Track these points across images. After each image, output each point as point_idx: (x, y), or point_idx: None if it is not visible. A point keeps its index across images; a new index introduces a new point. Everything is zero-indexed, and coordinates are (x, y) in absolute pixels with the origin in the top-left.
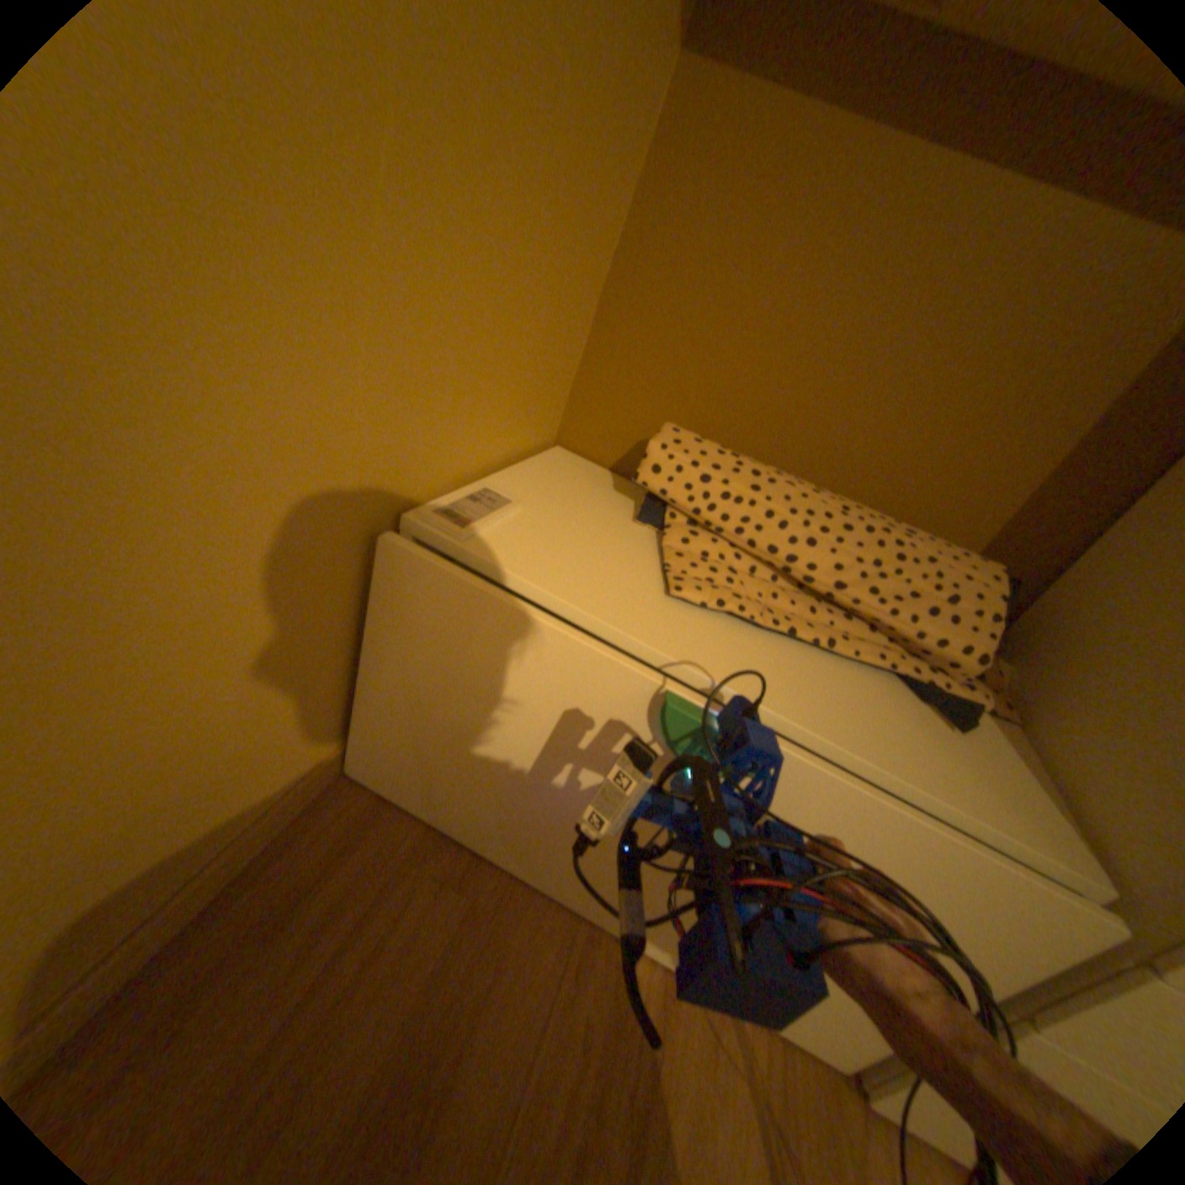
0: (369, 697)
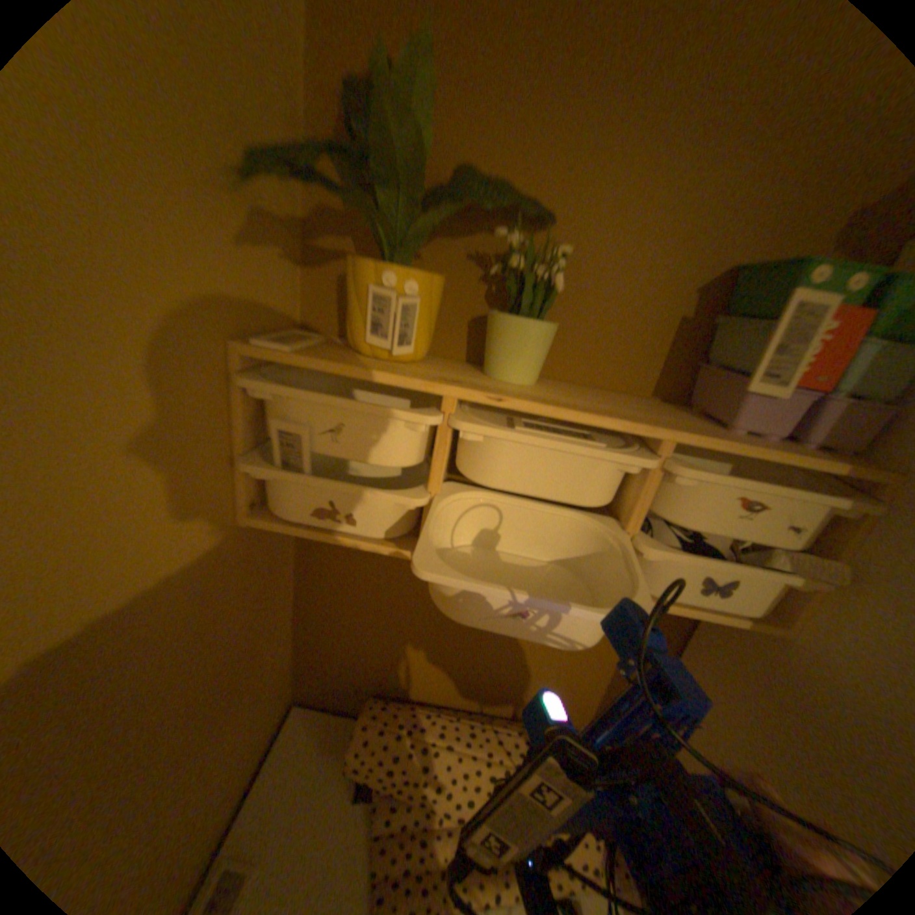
0: None
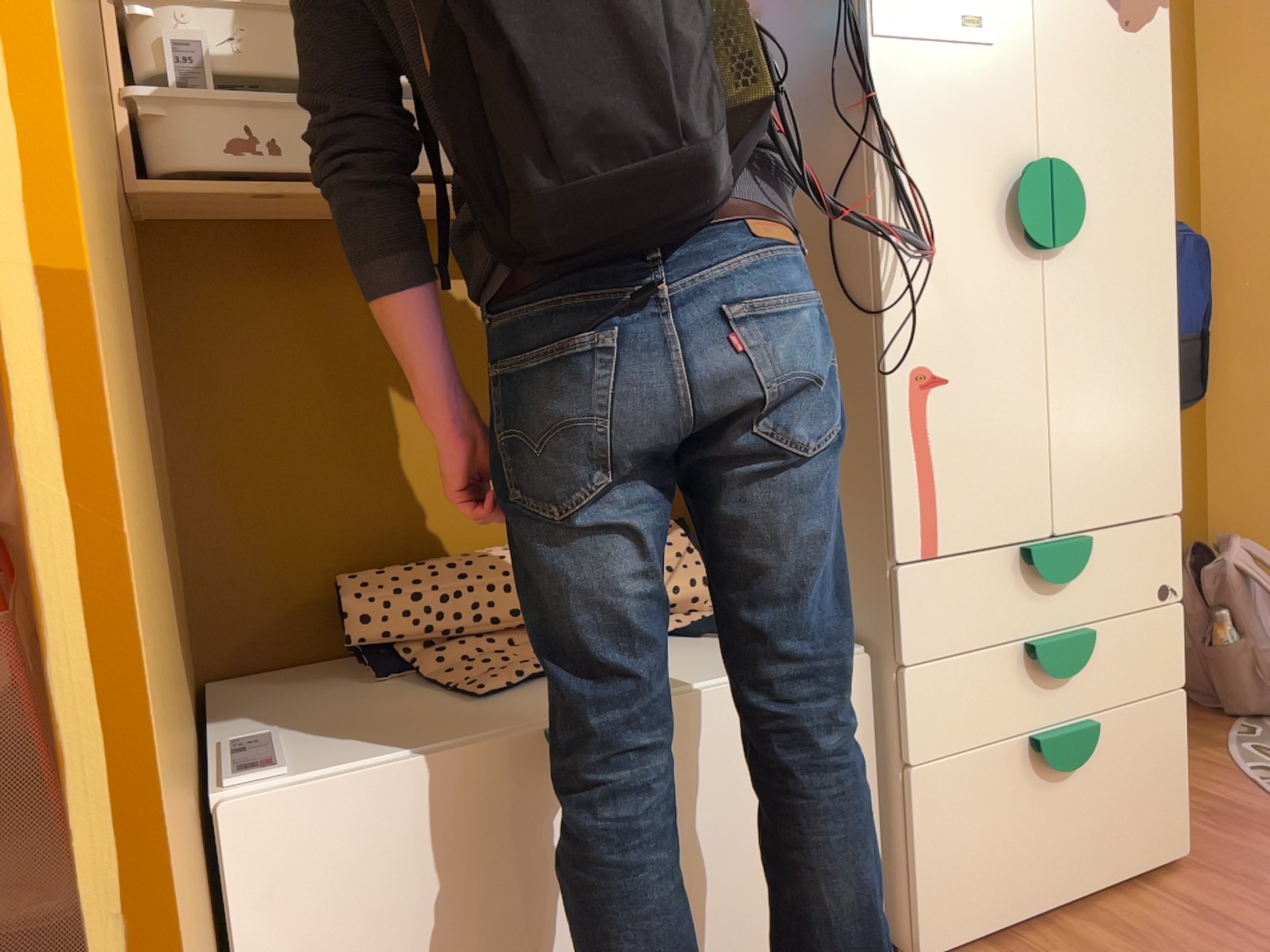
0: None
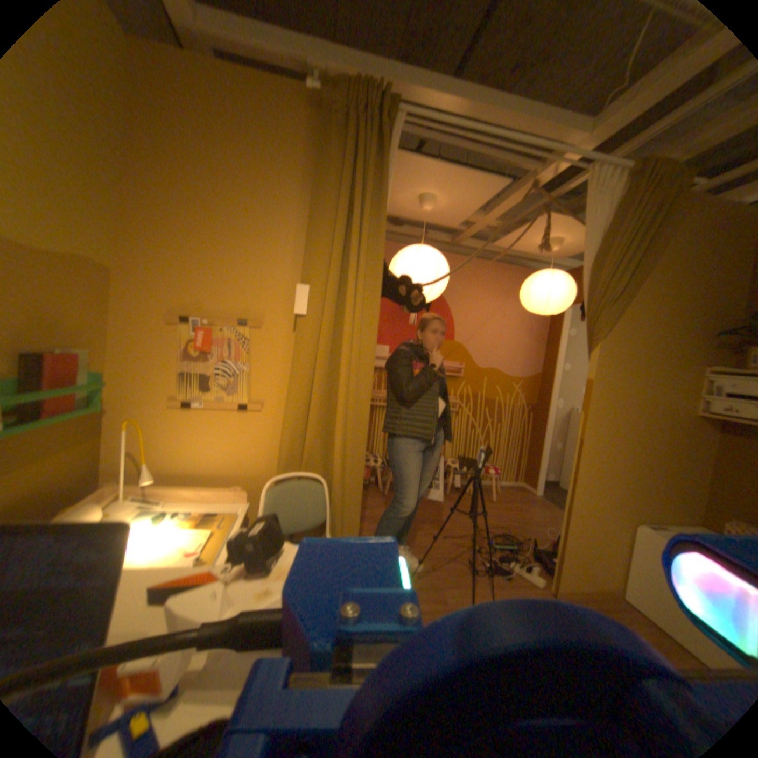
0: (628, 578)
